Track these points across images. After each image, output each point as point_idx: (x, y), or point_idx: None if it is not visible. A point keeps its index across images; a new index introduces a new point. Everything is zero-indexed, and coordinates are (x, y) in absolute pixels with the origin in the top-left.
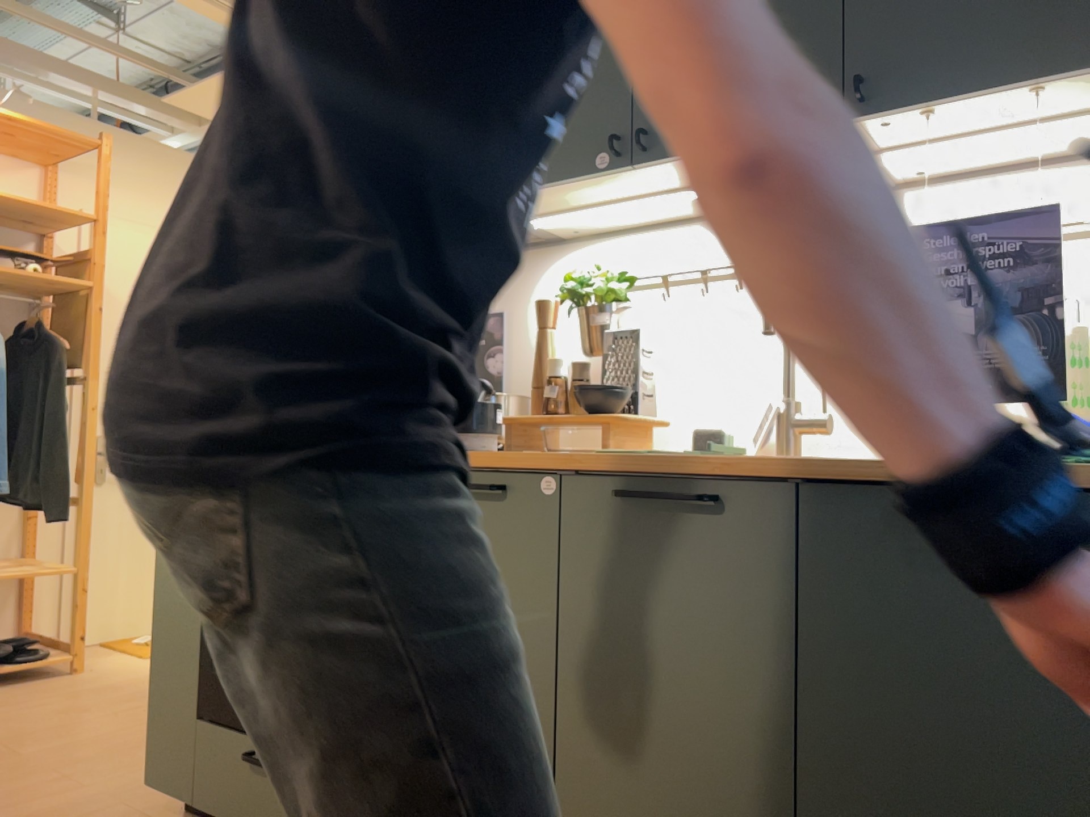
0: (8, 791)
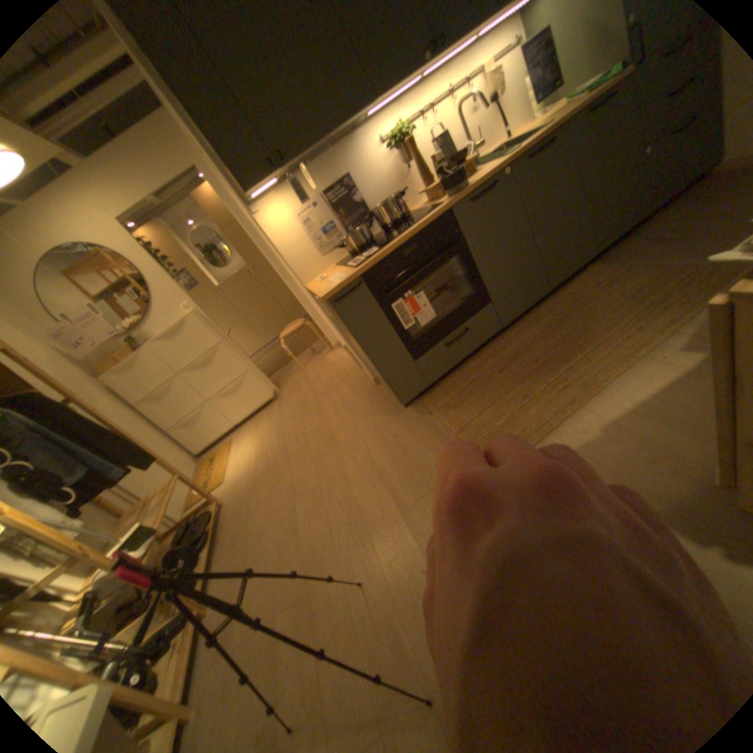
0: (354, 471)
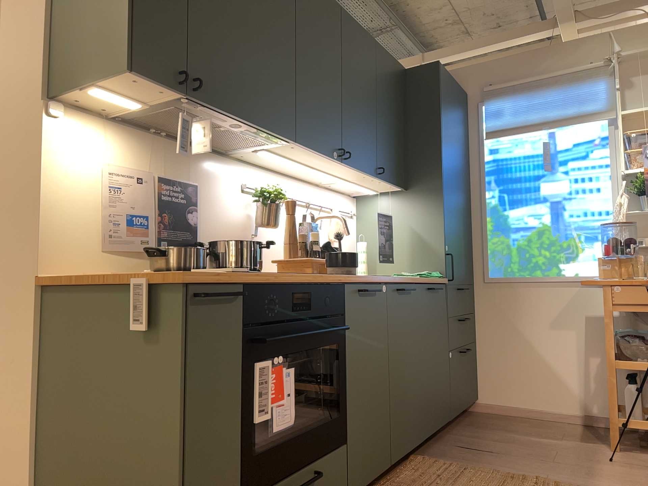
0: None
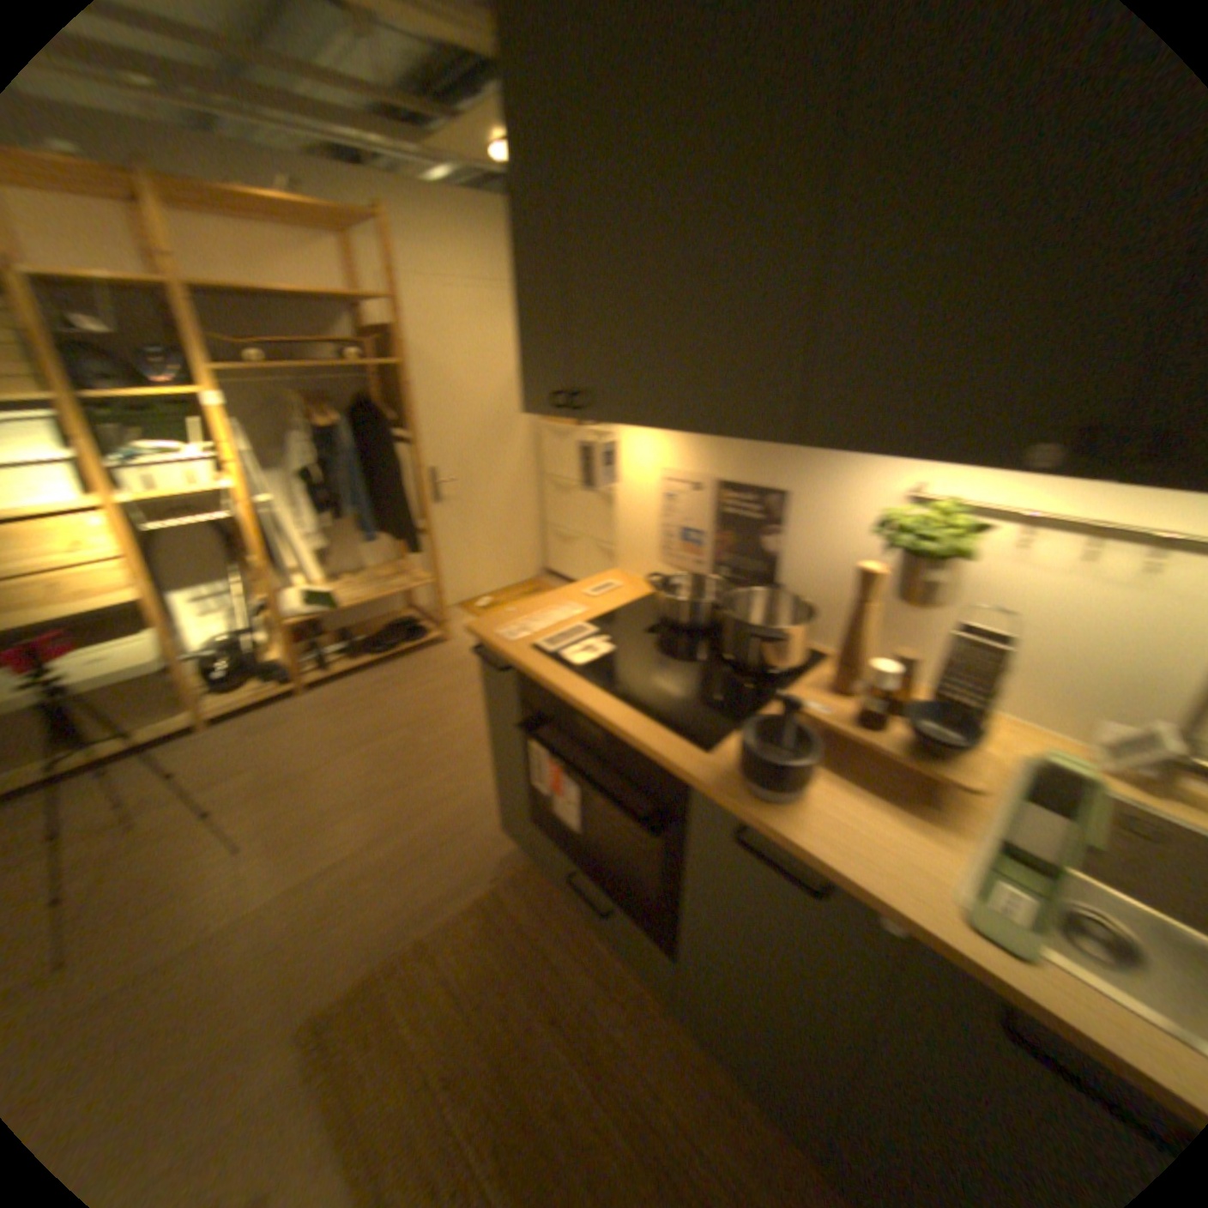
0: (417, 793)
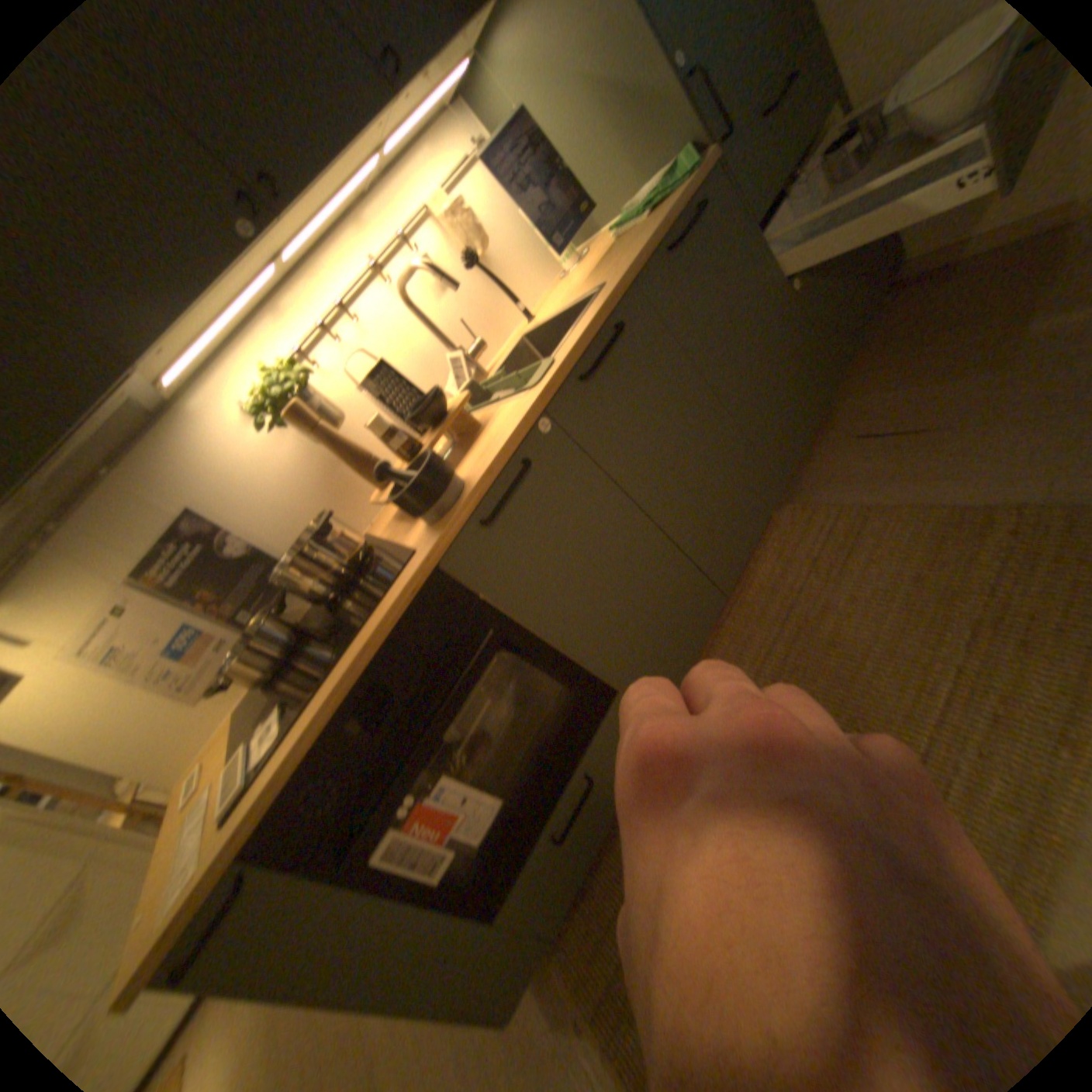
0: None
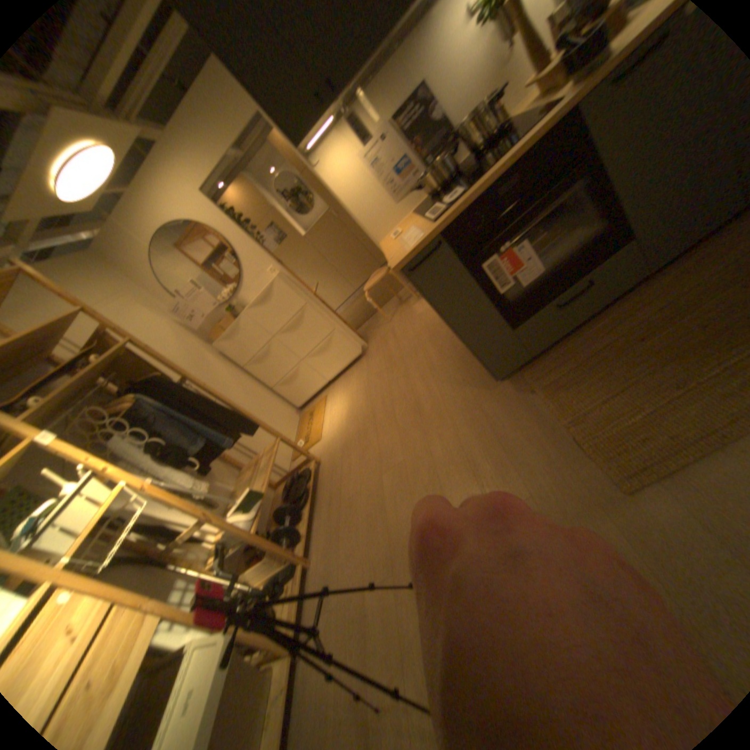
0: (440, 451)
